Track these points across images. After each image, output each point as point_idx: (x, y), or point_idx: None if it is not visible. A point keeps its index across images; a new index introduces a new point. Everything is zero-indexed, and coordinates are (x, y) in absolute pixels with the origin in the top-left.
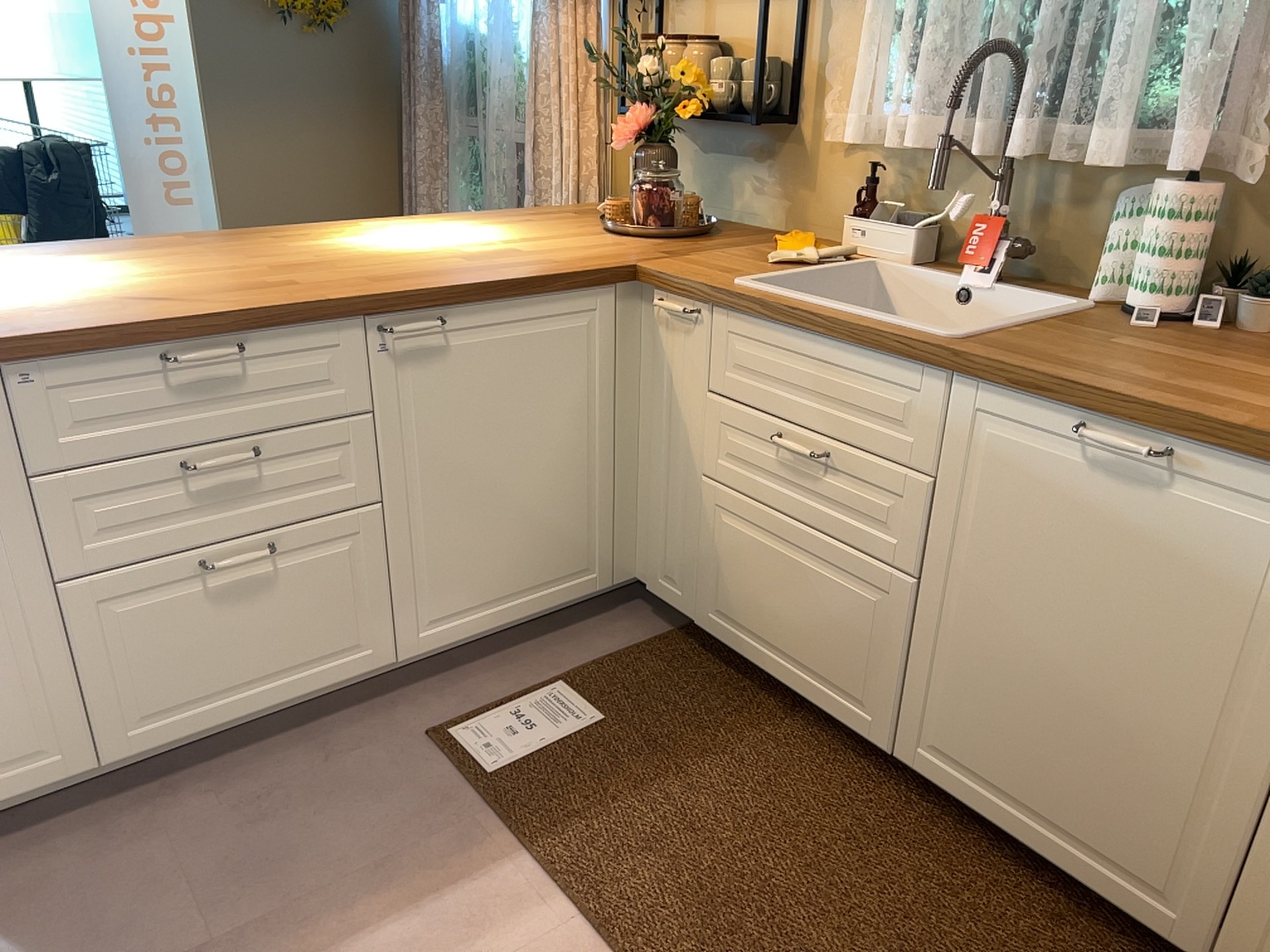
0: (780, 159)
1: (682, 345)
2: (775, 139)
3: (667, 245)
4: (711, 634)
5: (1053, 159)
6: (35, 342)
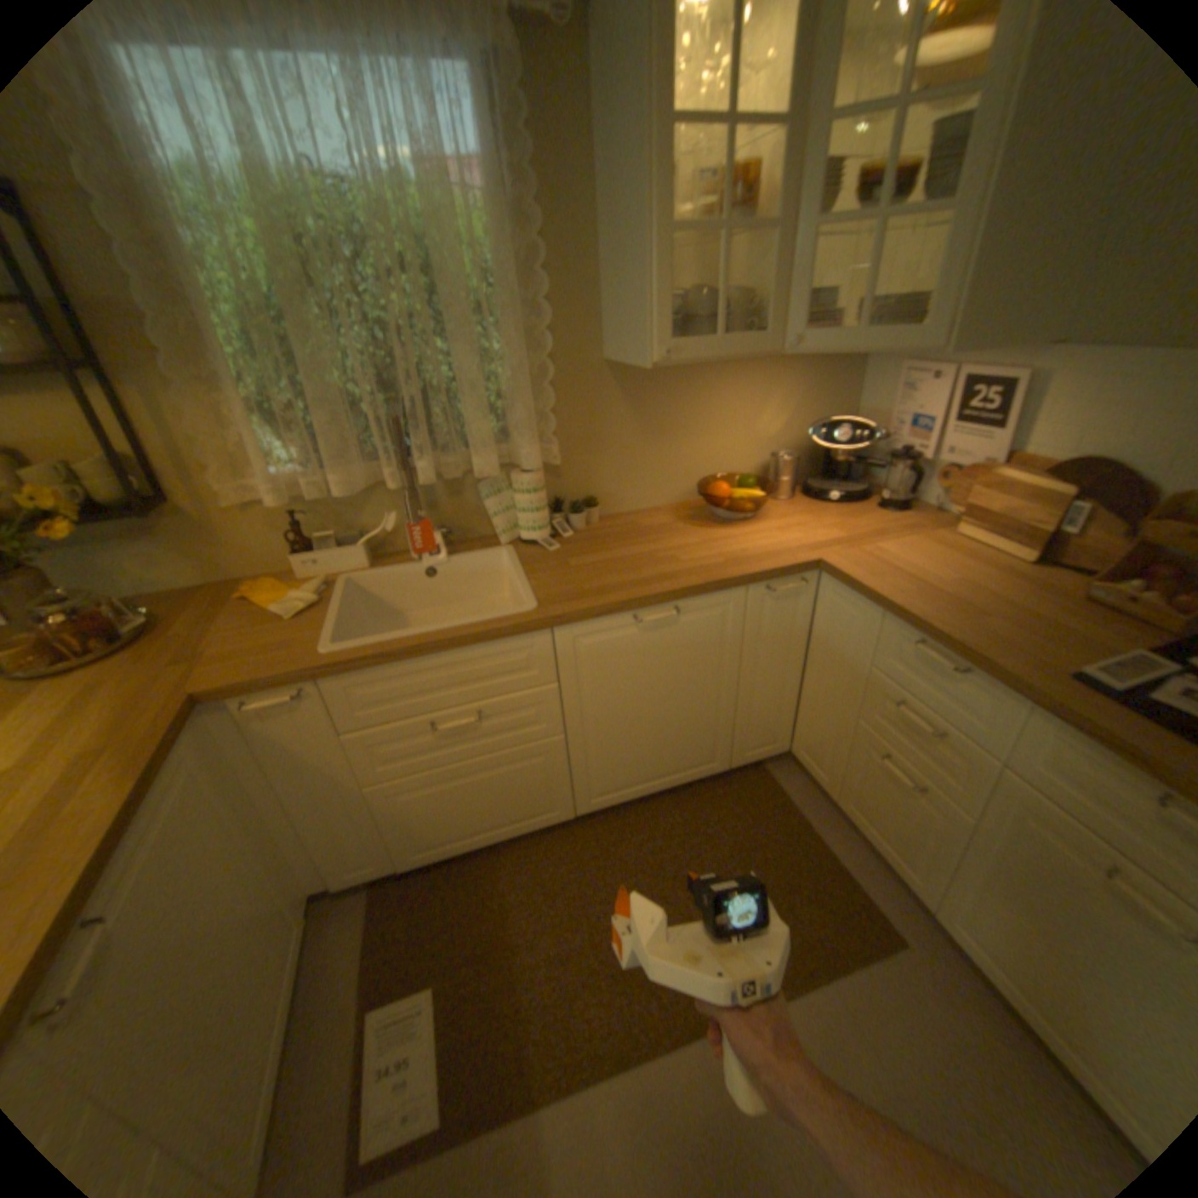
0: (164, 529)
1: (290, 722)
2: (146, 515)
3: (152, 655)
4: (416, 867)
5: (450, 476)
6: None
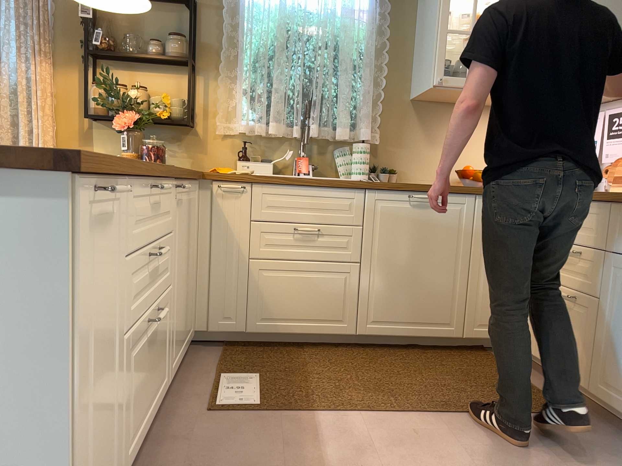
0: (187, 141)
1: (232, 204)
2: (183, 132)
3: None
4: (257, 333)
5: (324, 136)
6: (129, 168)
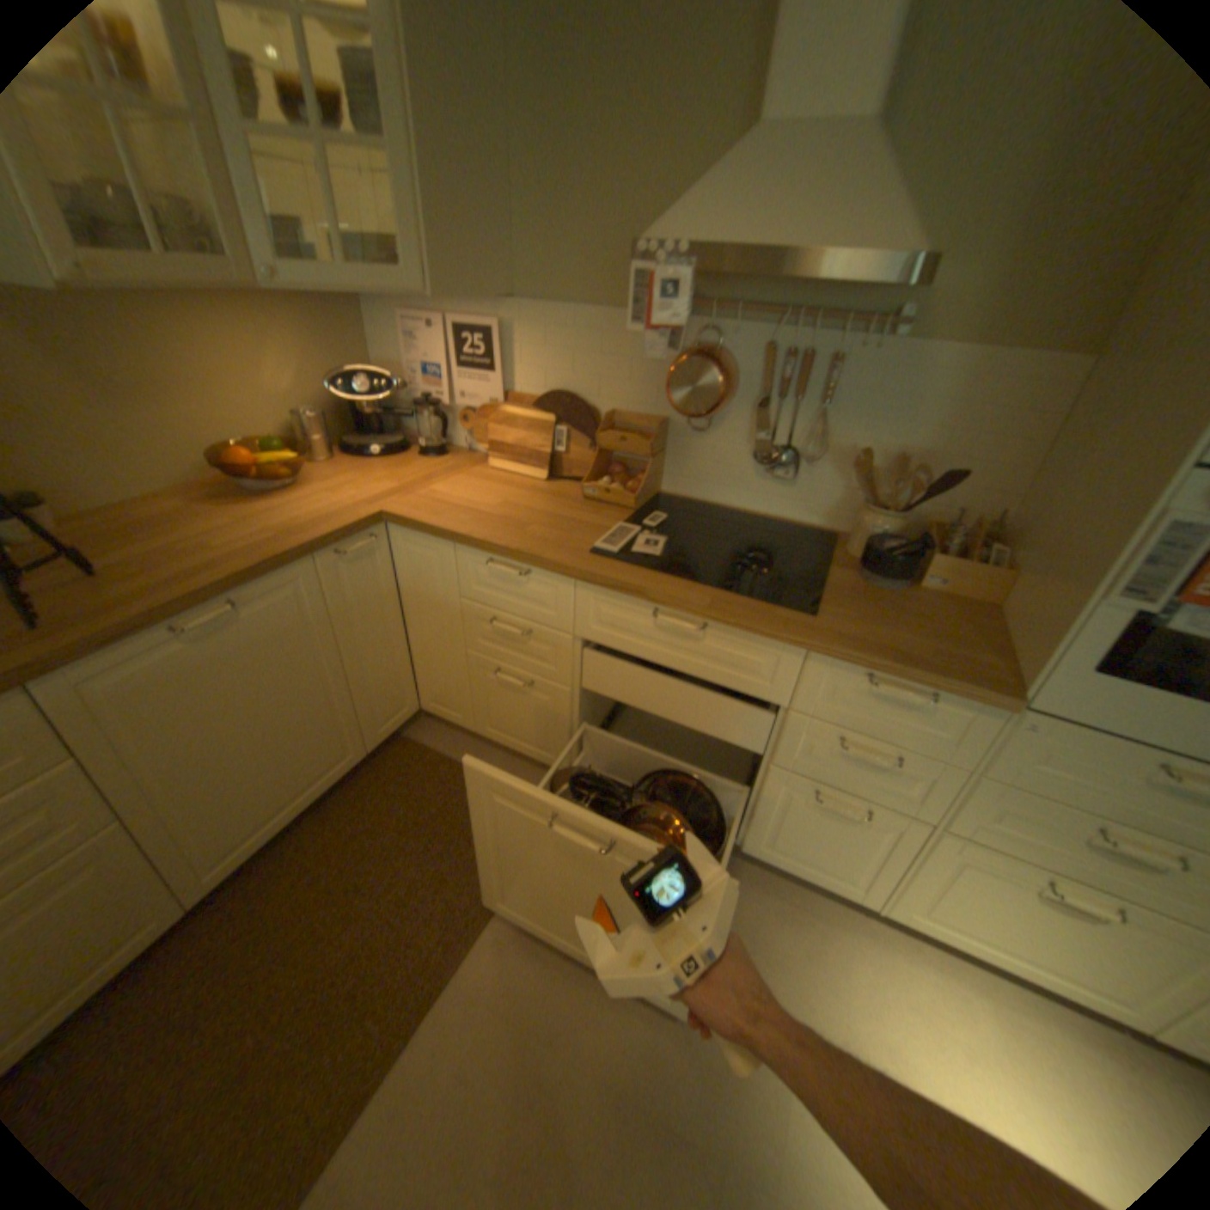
0: None
1: None
2: None
3: None
4: None
5: None
6: None
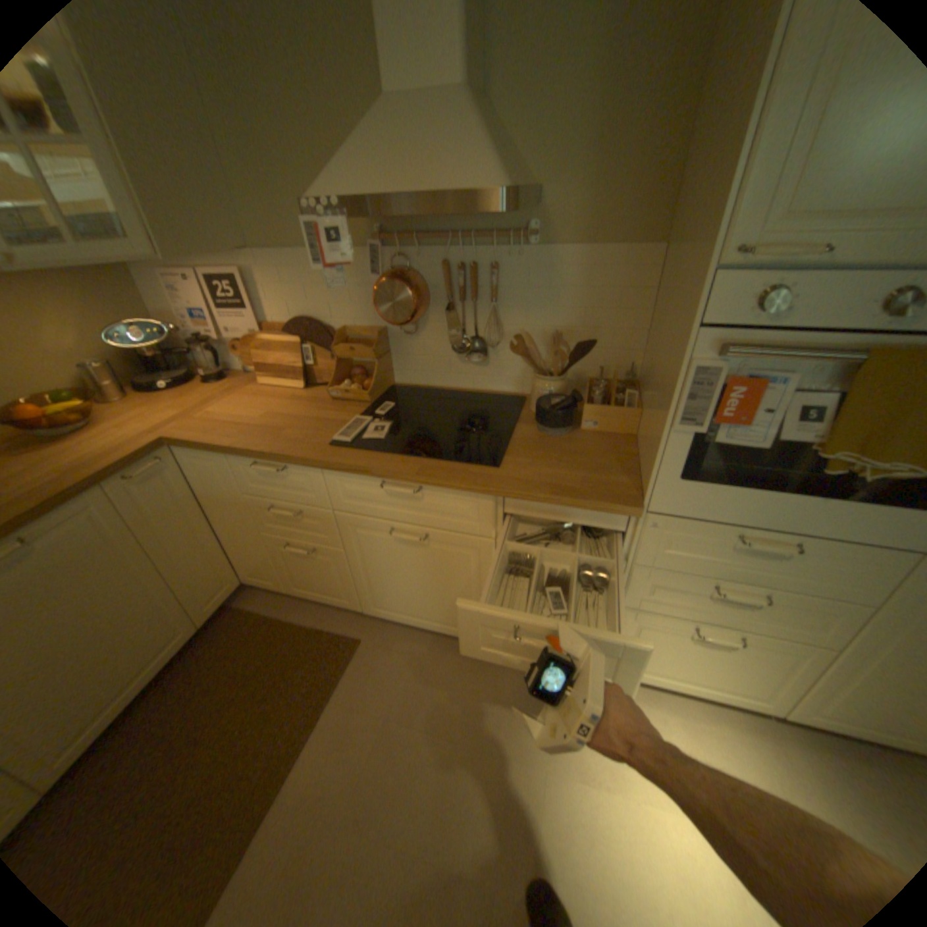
0: None
1: None
2: None
3: None
4: None
5: None
6: None
